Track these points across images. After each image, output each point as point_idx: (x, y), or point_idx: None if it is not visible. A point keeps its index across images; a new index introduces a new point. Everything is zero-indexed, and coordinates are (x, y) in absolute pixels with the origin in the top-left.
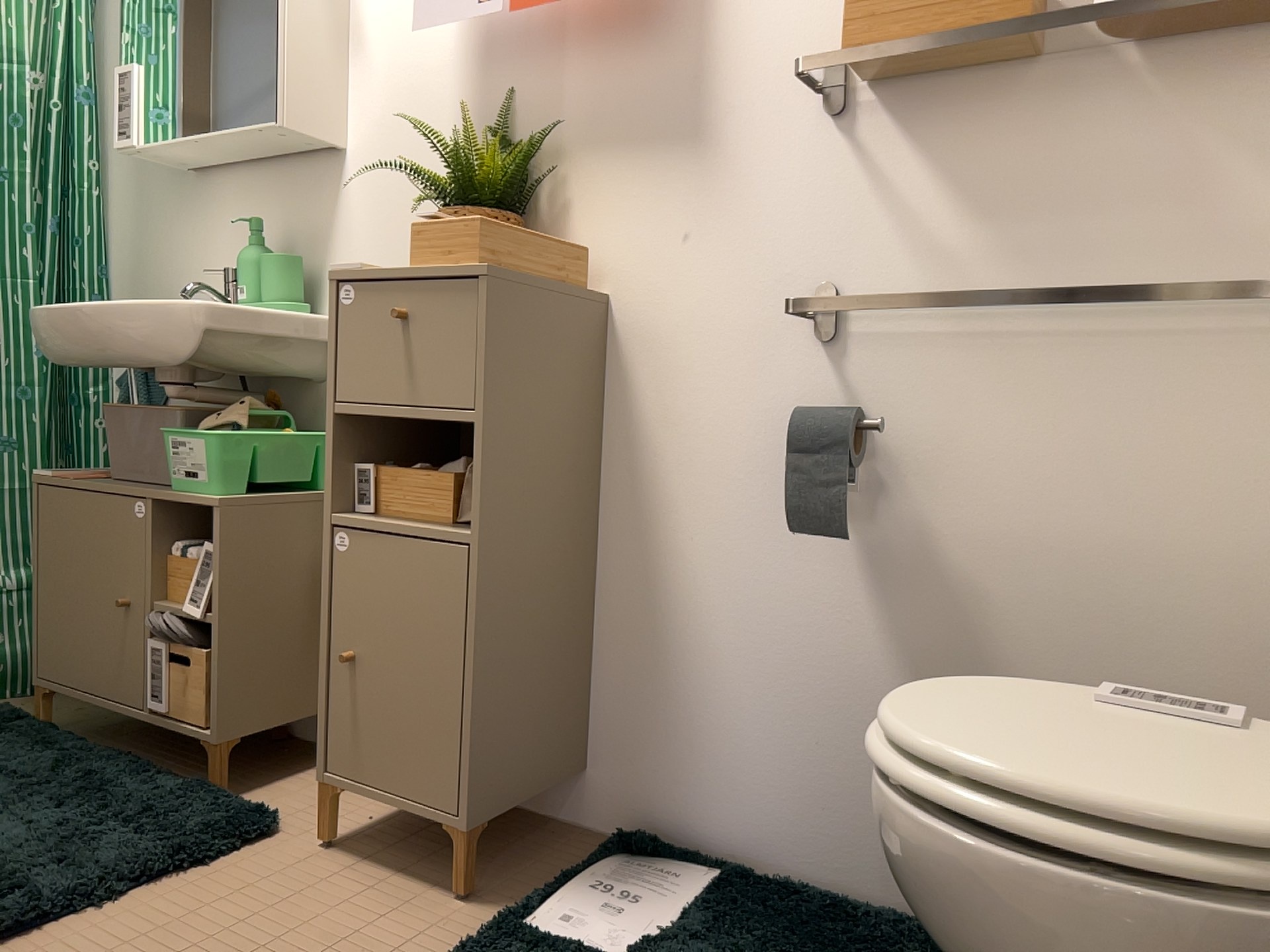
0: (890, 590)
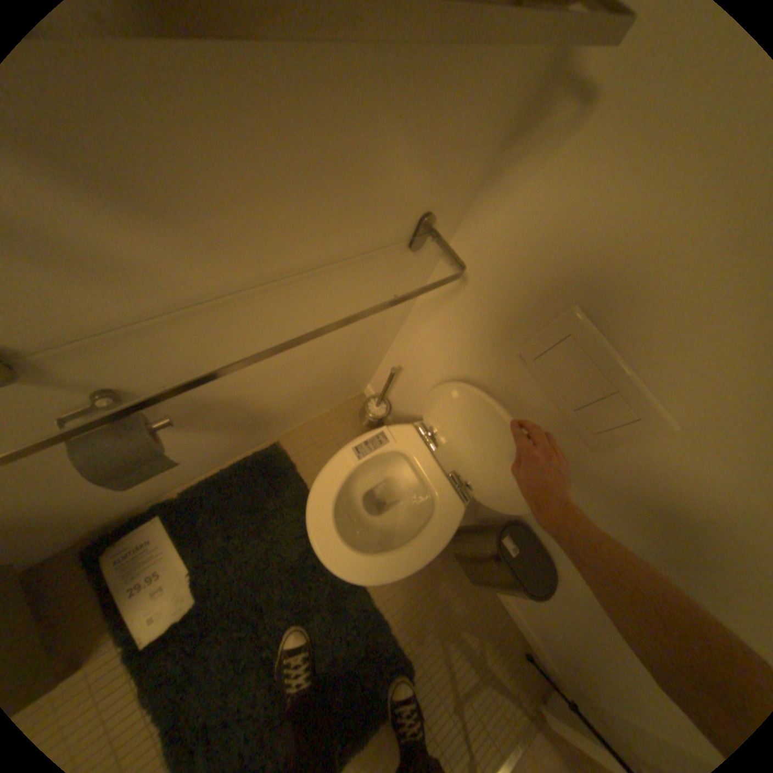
0: (185, 422)
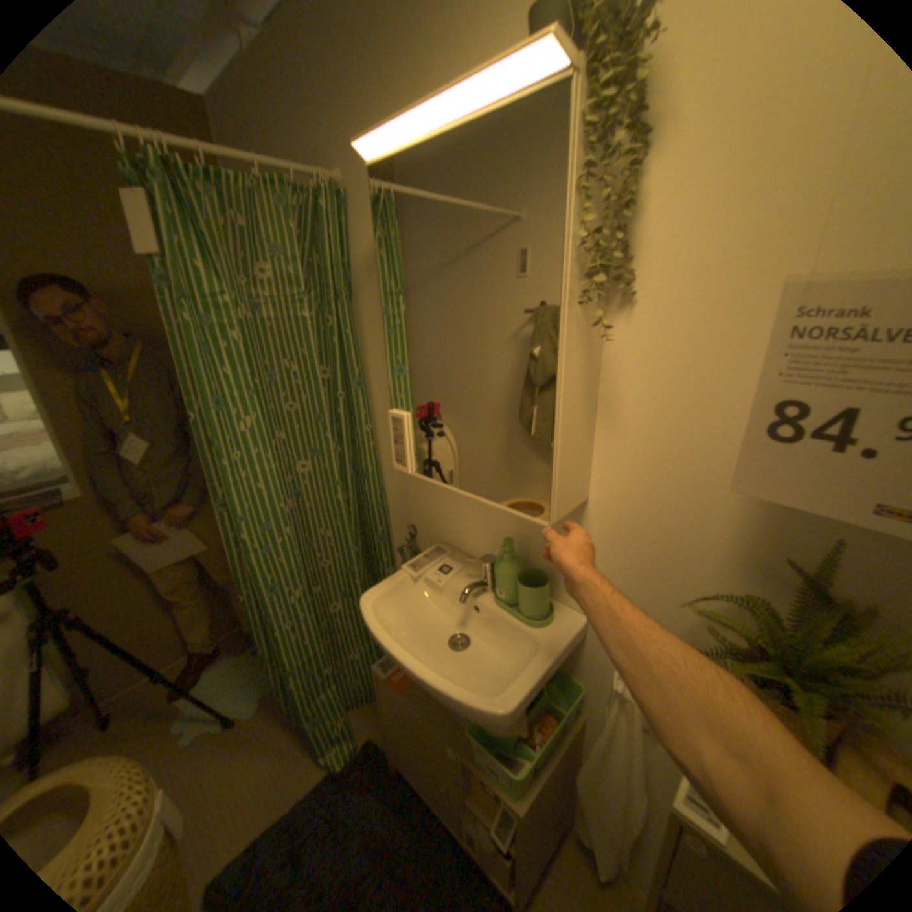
0: None
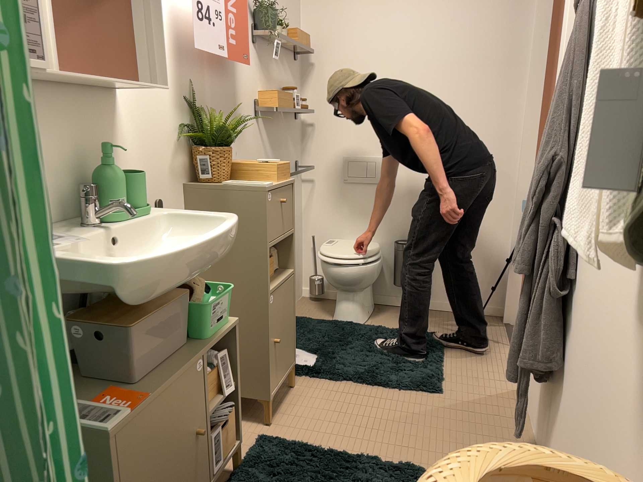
0: None
